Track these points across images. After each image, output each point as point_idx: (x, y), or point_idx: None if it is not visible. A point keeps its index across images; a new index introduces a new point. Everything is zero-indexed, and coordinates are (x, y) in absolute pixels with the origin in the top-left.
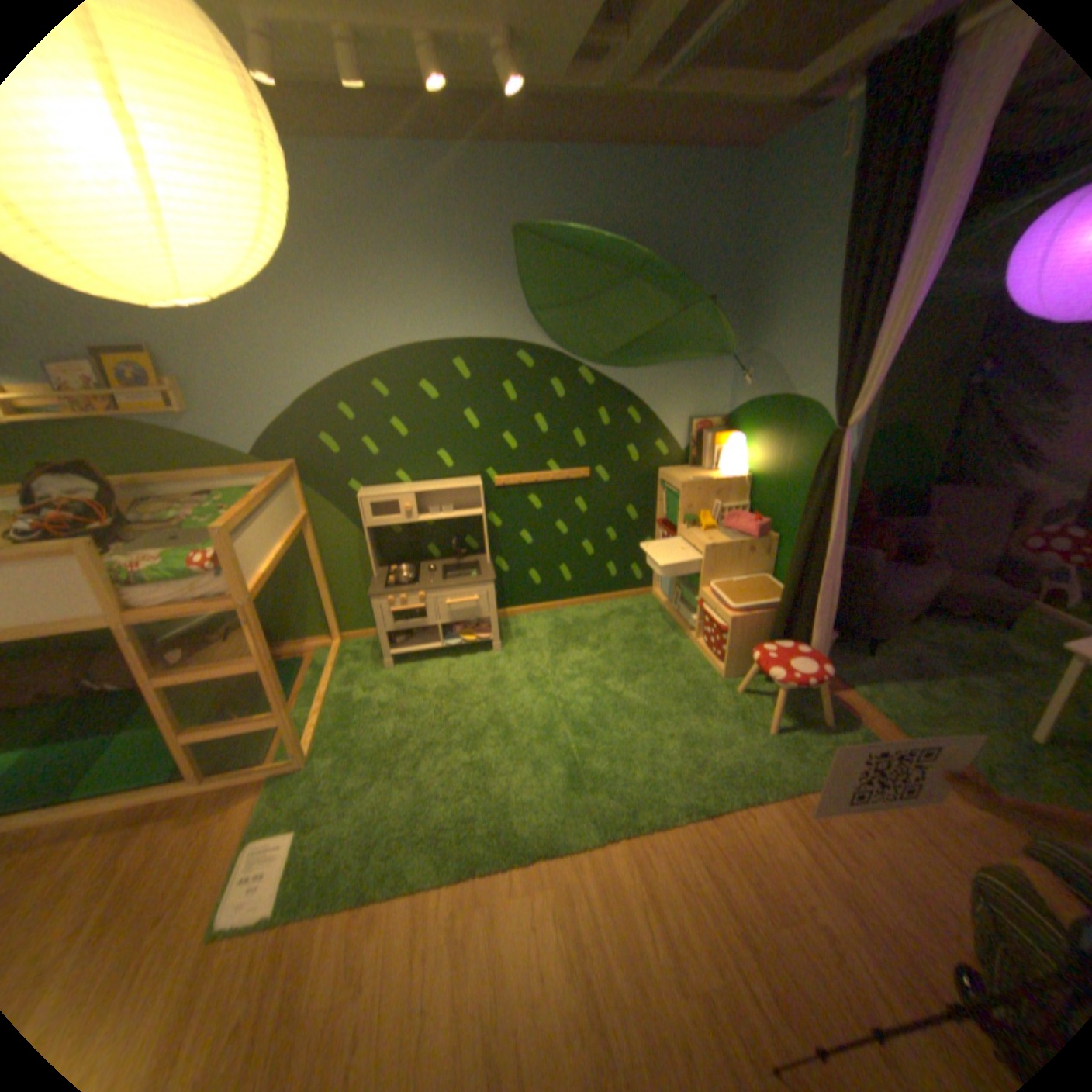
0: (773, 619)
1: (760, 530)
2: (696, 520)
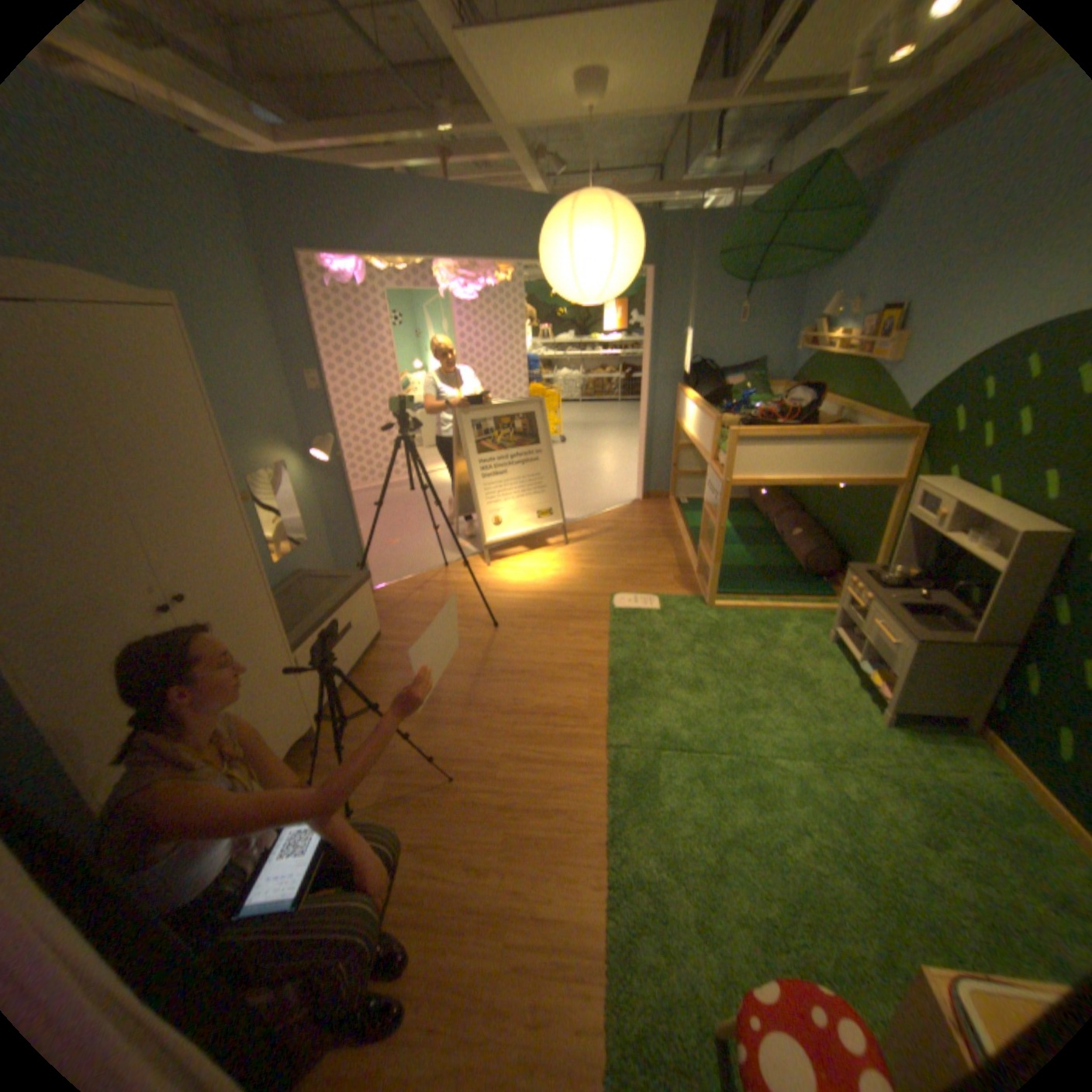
0: None
1: None
2: None
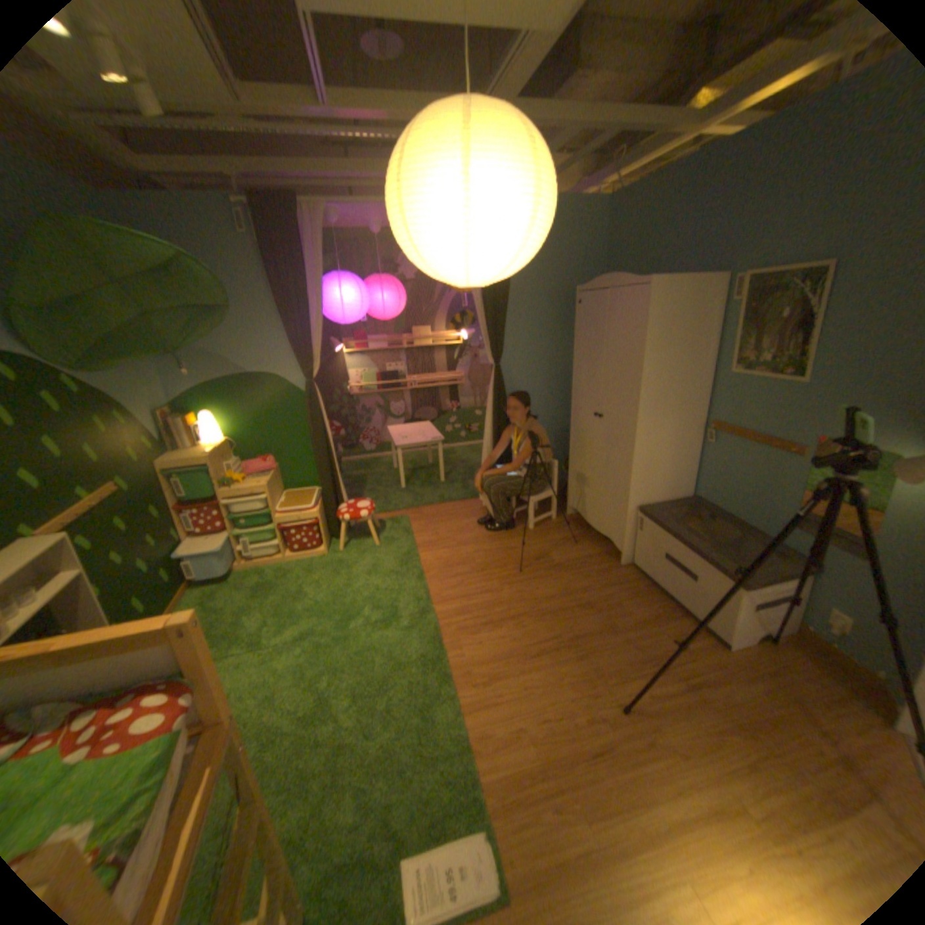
0: (323, 502)
1: (274, 463)
2: (230, 480)
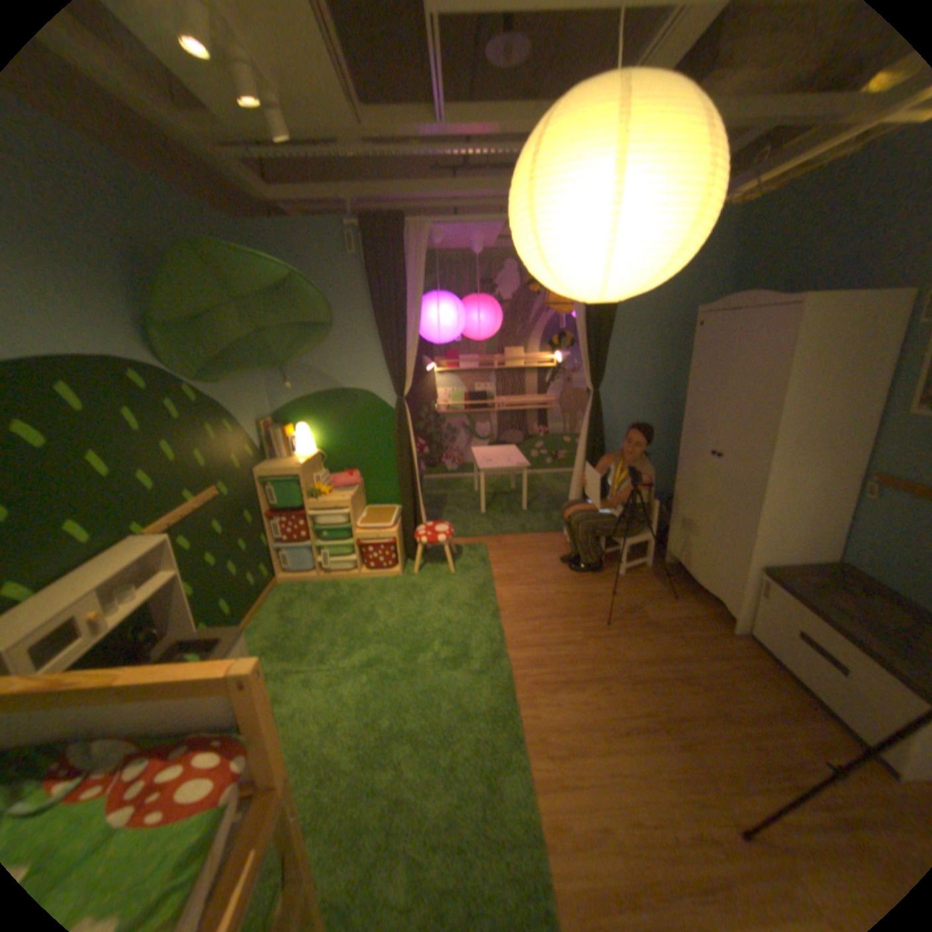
0: (402, 521)
1: (360, 477)
2: (318, 491)
